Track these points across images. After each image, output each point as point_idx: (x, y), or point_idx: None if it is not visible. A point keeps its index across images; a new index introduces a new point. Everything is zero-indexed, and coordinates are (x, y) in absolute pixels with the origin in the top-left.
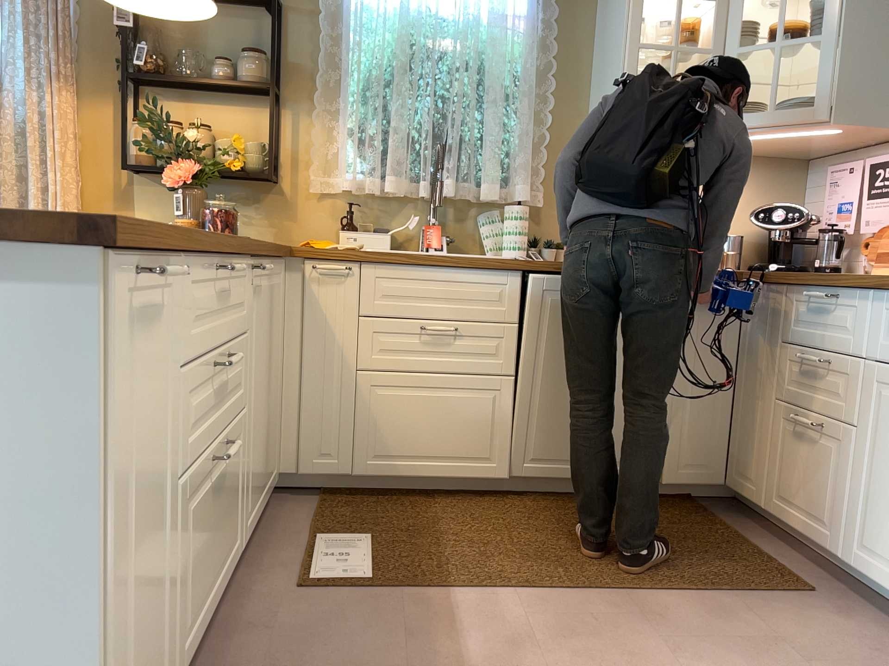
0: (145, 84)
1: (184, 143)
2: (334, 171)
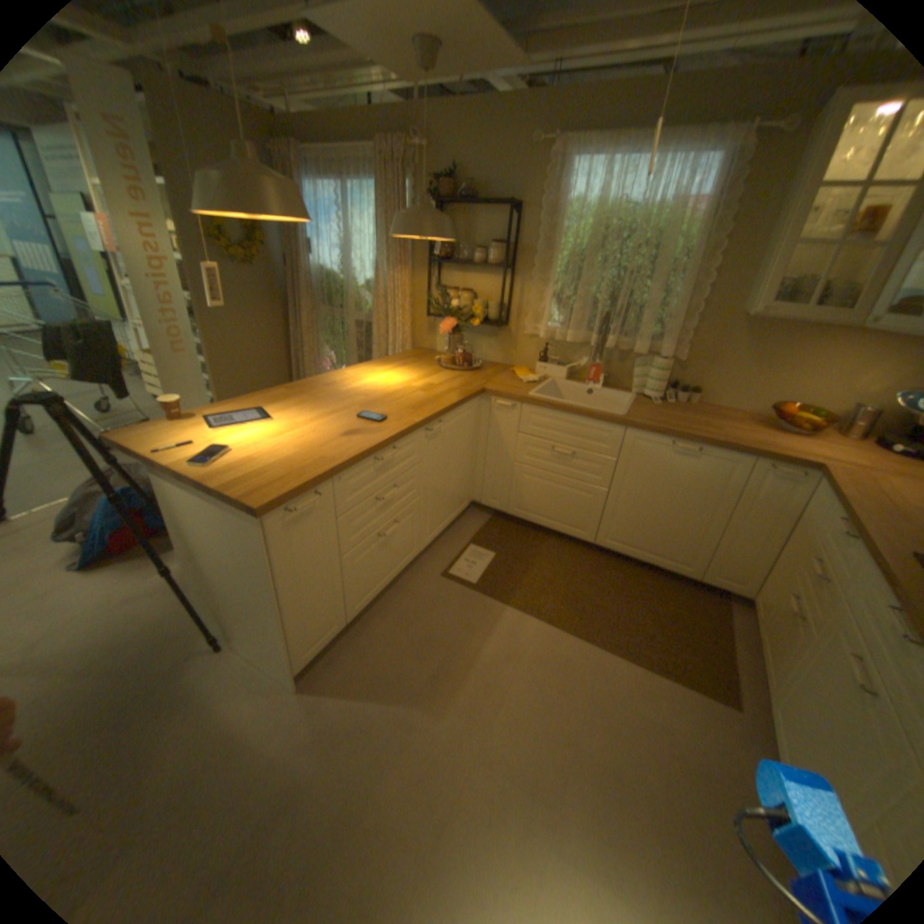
0: (440, 262)
1: (449, 308)
2: (540, 321)
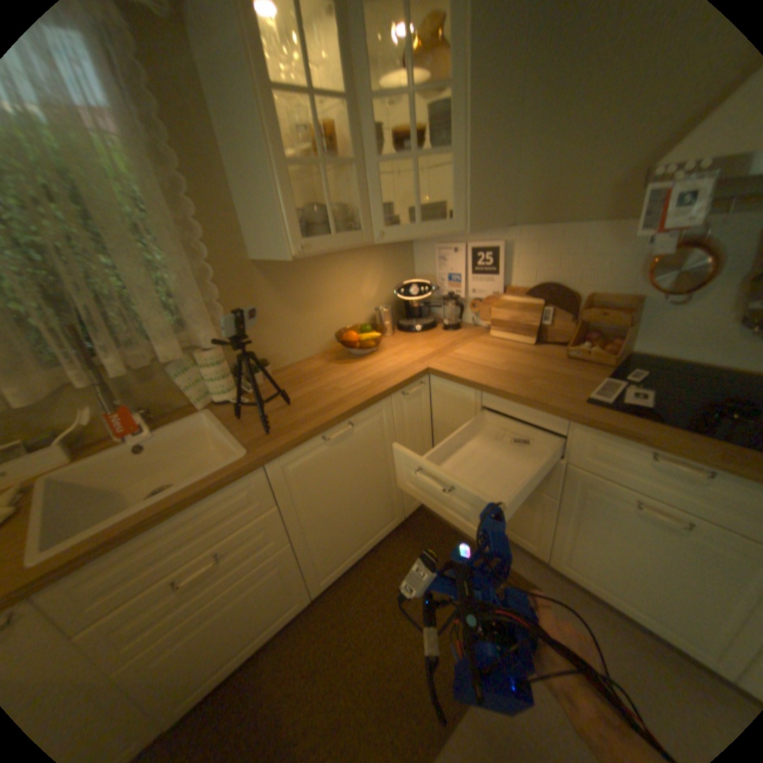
0: None
1: None
2: None
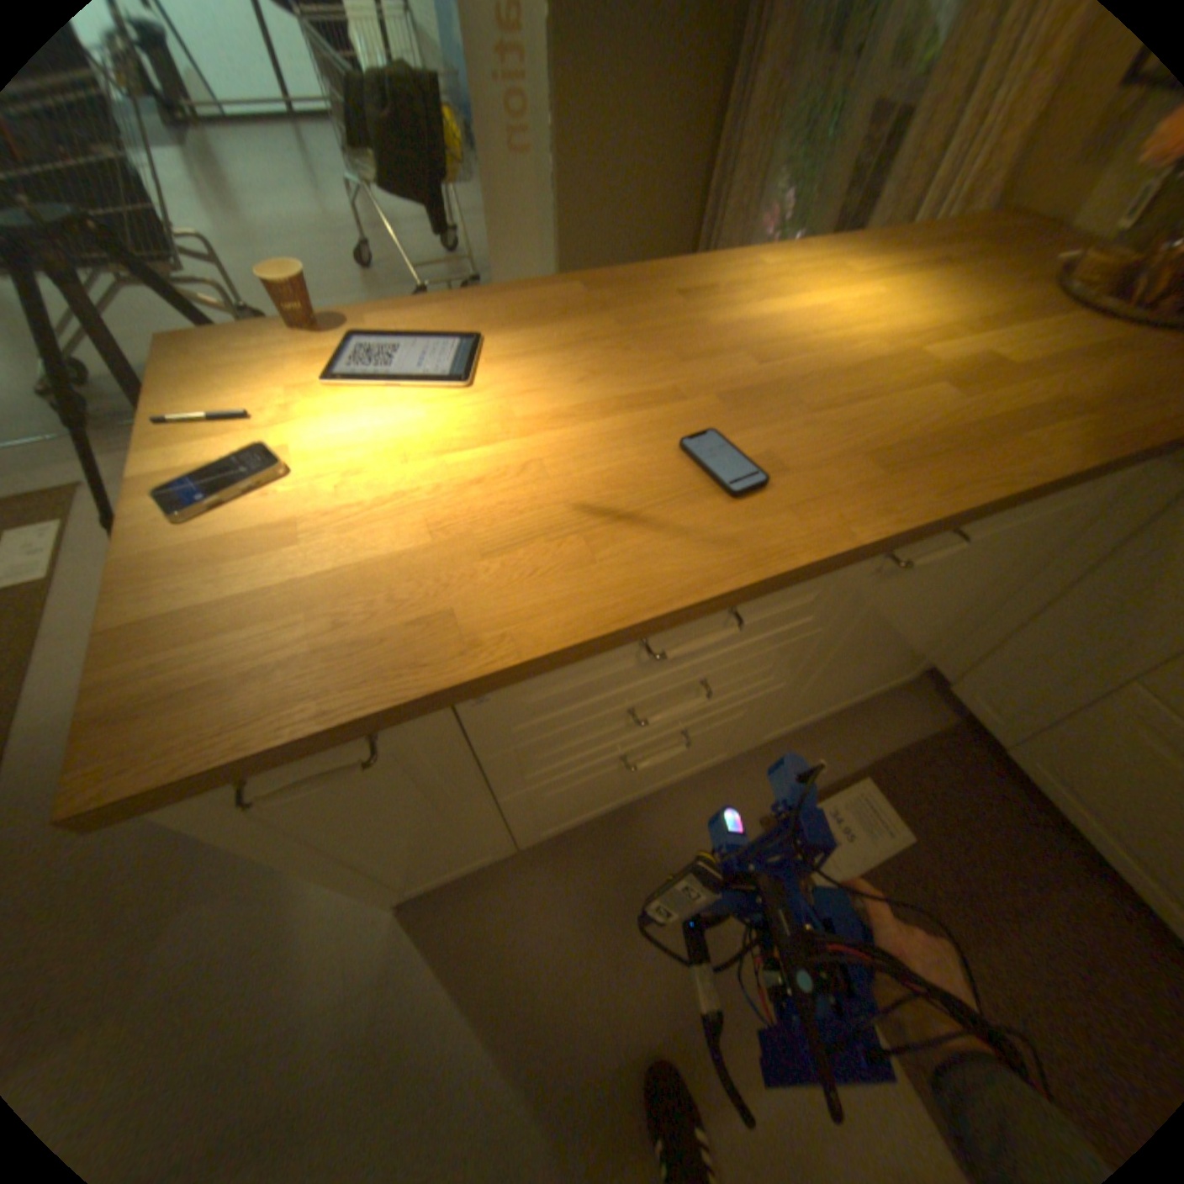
0: None
1: None
2: None
